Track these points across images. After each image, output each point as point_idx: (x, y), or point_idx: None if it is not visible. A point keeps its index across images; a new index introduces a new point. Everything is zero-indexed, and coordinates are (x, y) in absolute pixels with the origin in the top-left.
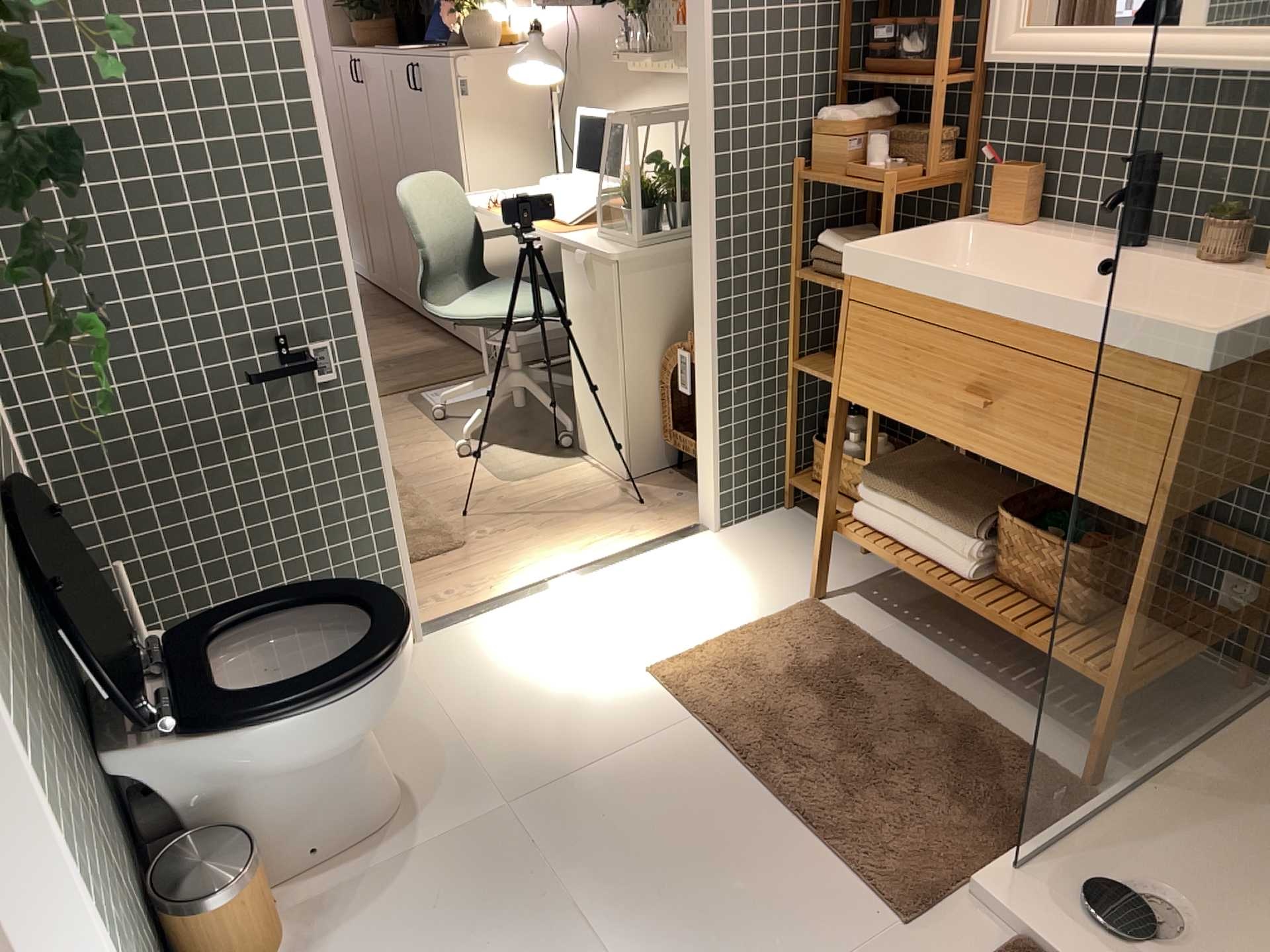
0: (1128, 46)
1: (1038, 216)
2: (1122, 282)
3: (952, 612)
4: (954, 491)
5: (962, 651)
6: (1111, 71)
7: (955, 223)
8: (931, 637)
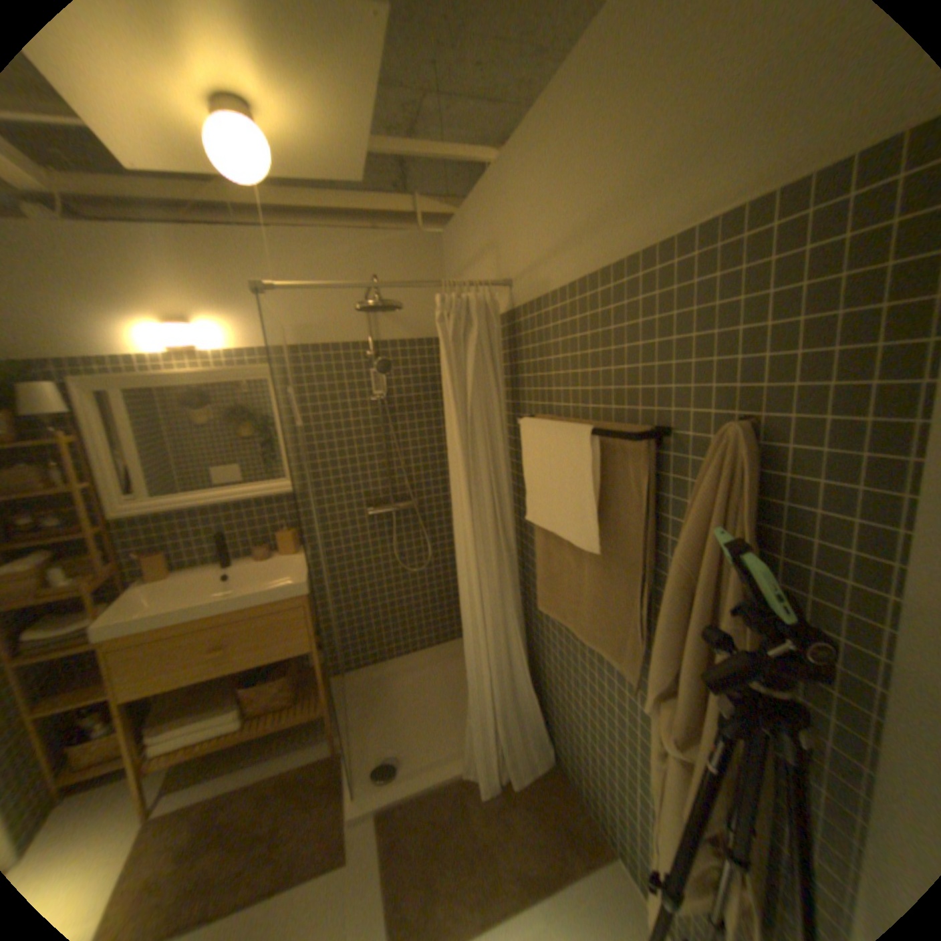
0: (195, 499)
1: (163, 570)
2: (228, 579)
3: (216, 756)
4: (191, 703)
5: (239, 763)
6: (191, 509)
7: (123, 591)
8: (221, 773)
